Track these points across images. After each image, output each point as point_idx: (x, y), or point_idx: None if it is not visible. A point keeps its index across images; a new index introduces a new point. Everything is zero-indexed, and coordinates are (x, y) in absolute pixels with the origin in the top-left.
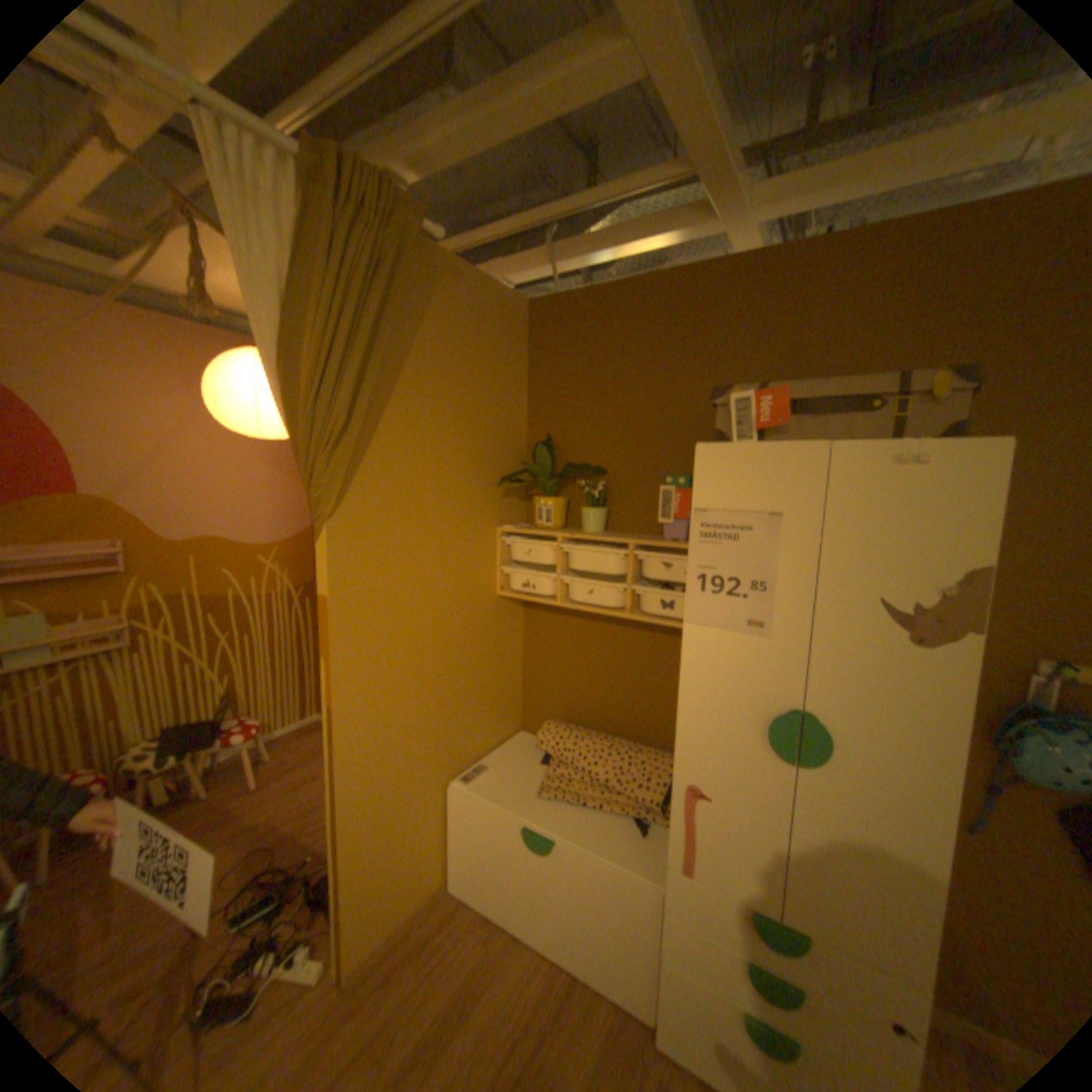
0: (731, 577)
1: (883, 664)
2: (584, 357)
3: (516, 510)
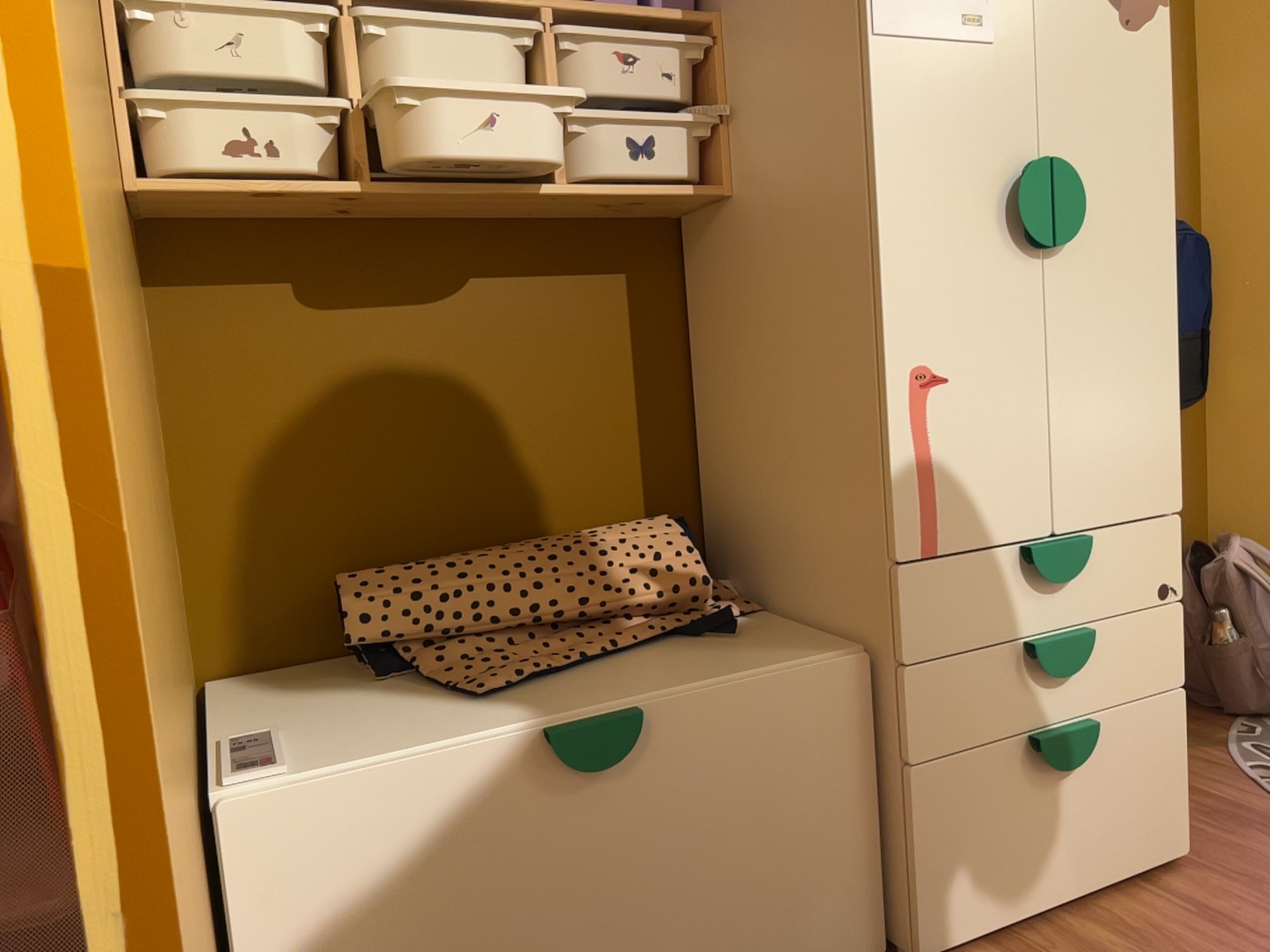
0: None
1: (1102, 61)
2: None
3: None
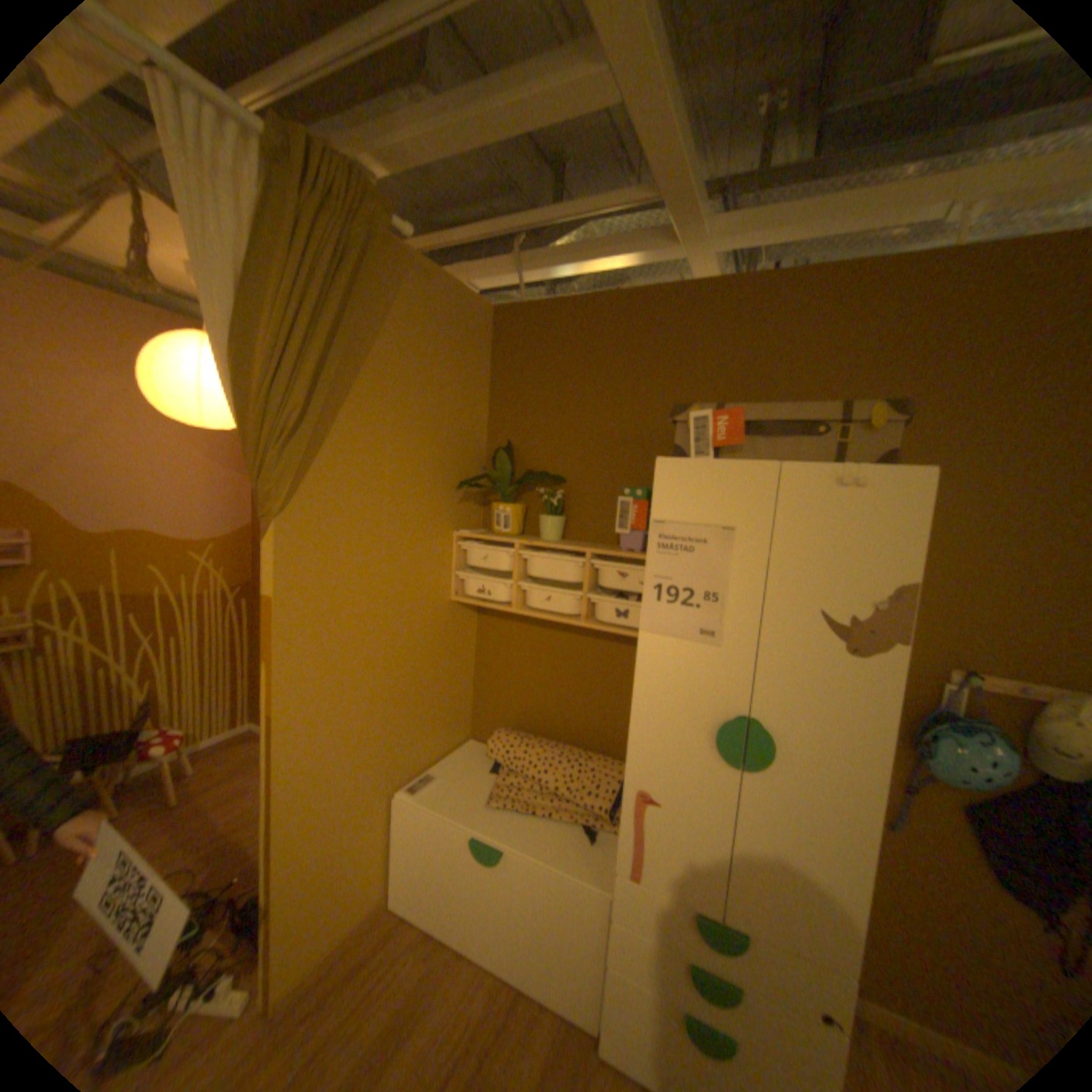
0: (685, 588)
1: (822, 672)
2: (547, 367)
3: (473, 515)
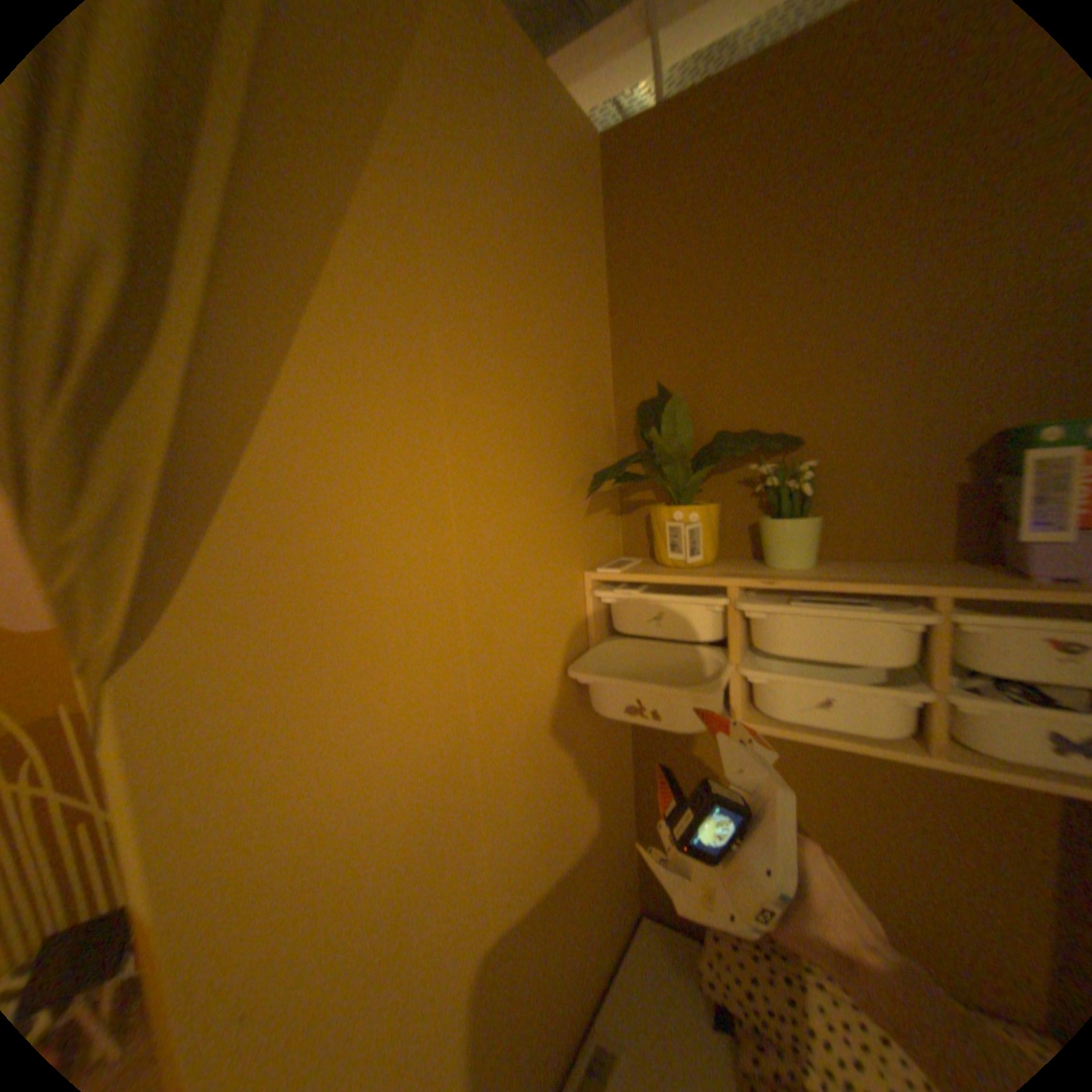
0: None
1: None
2: (734, 212)
3: (608, 530)
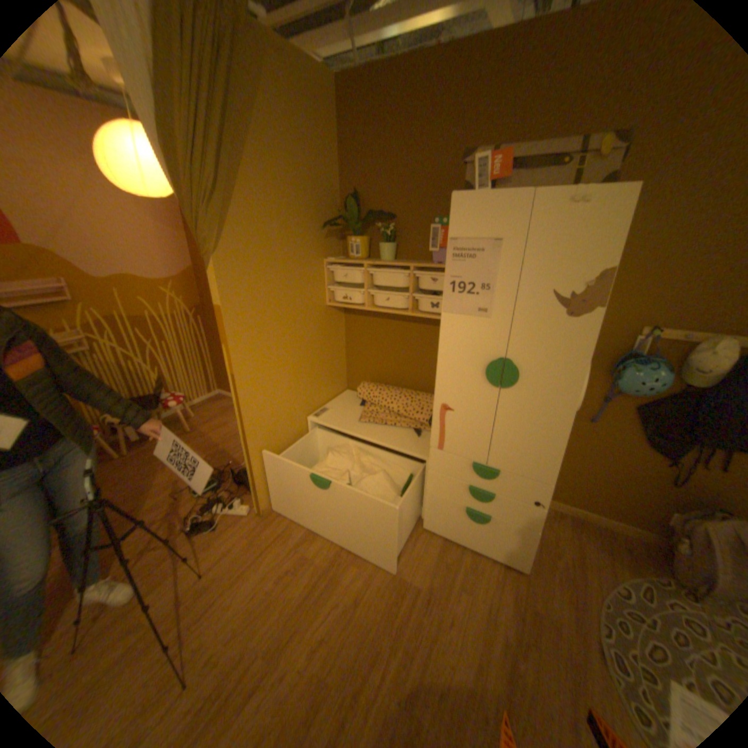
0: (469, 282)
1: (549, 328)
2: (378, 124)
3: (335, 246)
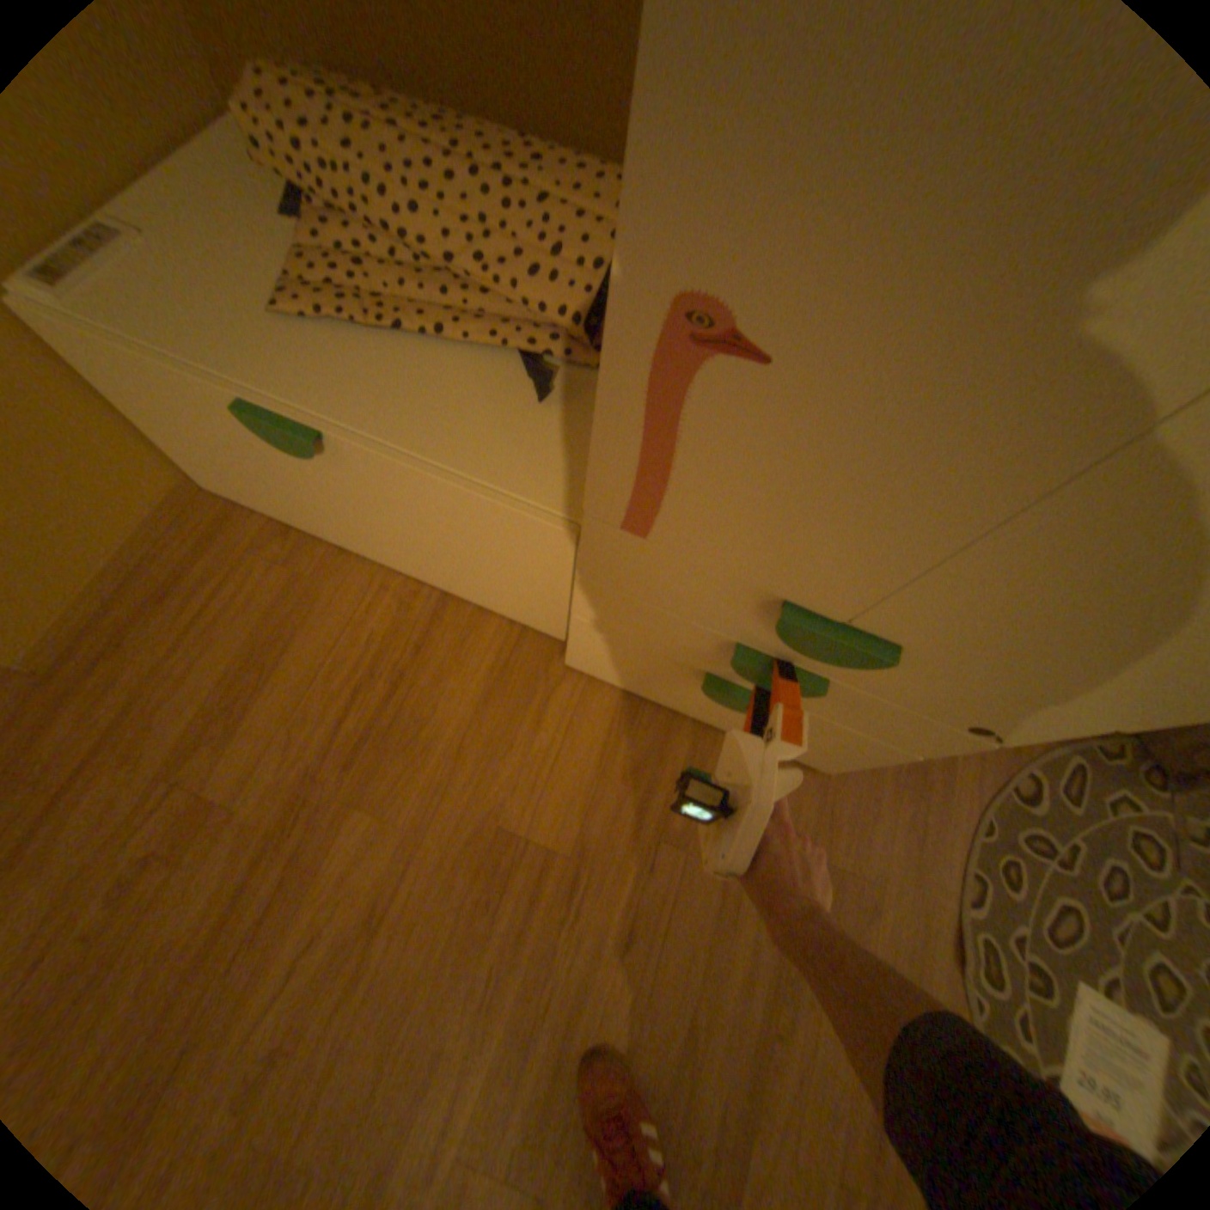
0: None
1: None
2: None
3: None
